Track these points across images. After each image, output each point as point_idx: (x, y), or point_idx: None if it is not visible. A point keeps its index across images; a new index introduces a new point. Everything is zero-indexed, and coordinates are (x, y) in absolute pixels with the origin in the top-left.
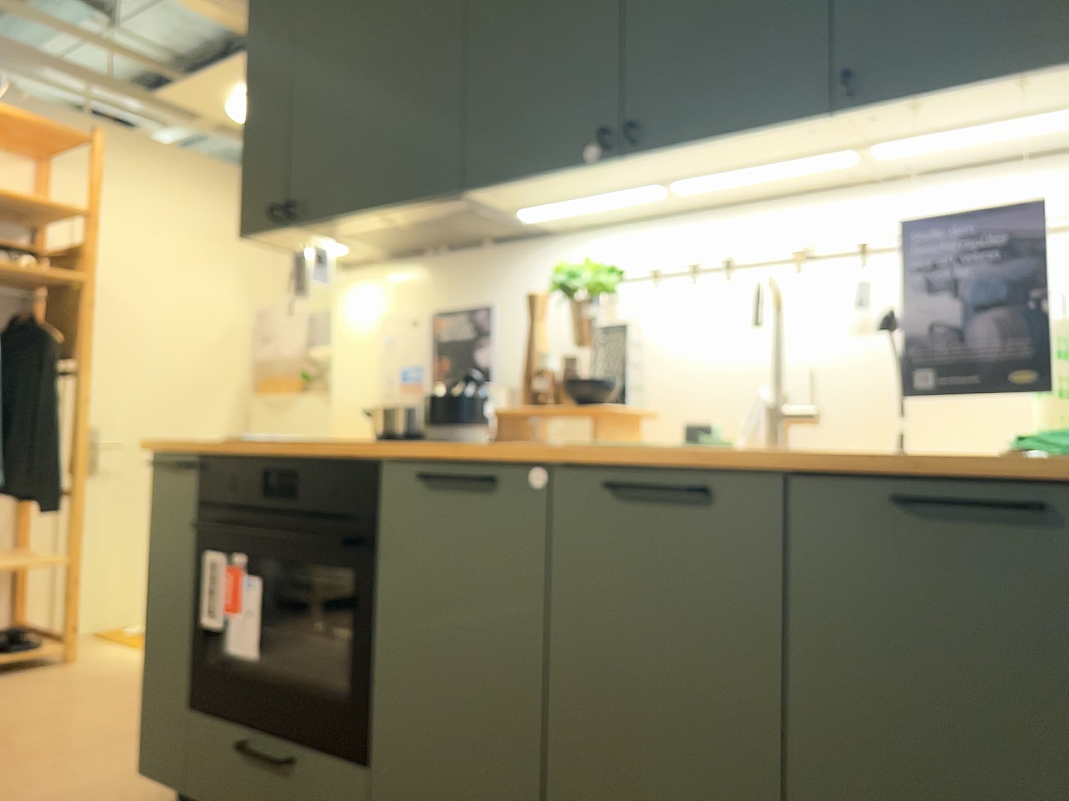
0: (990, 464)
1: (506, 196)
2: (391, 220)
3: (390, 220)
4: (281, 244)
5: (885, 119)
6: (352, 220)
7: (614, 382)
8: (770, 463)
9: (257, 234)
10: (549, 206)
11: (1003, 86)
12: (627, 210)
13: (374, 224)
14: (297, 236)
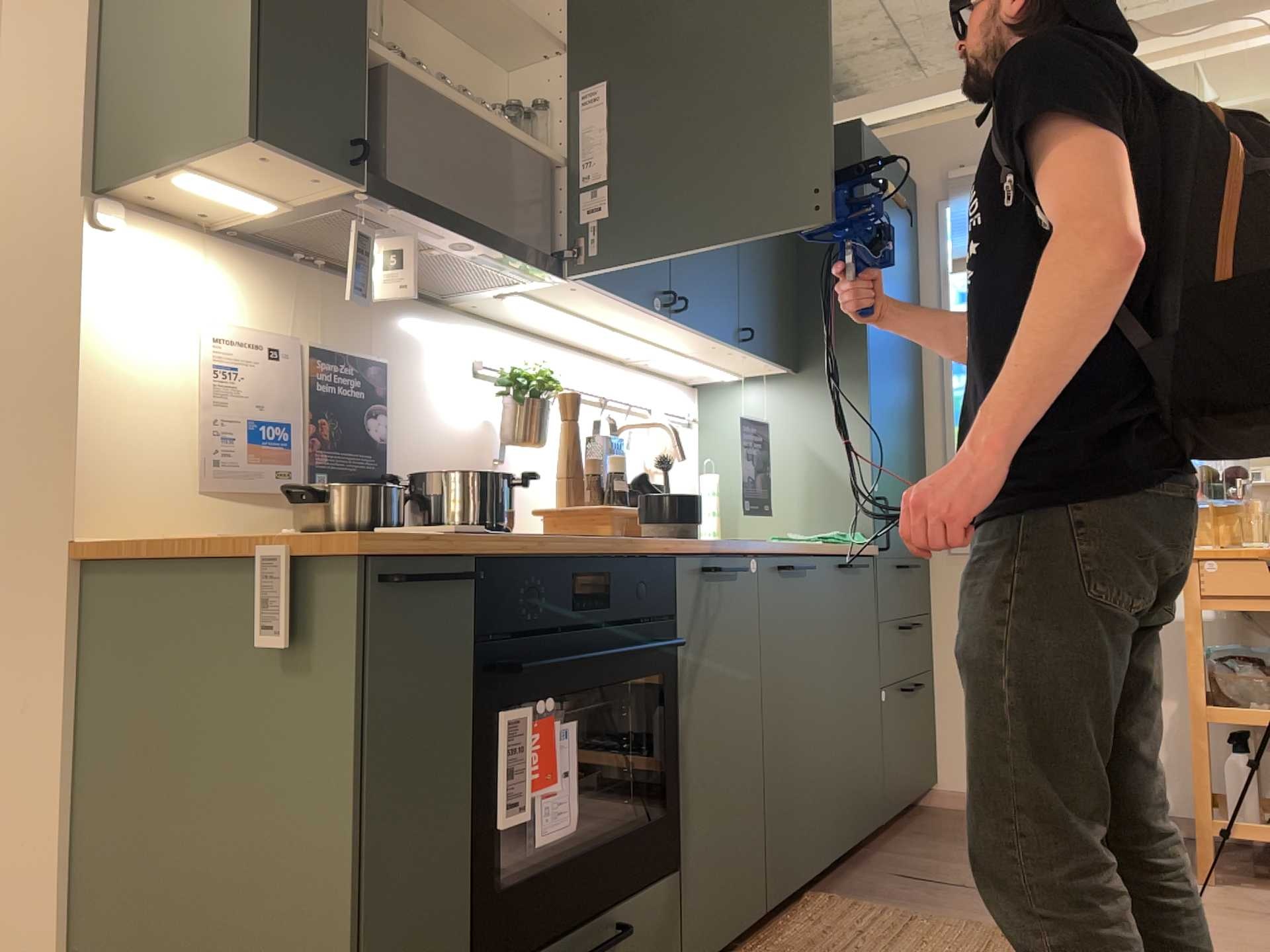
0: (847, 549)
1: (565, 289)
2: (459, 246)
3: (448, 244)
4: (237, 165)
5: (731, 353)
6: (447, 228)
7: (626, 488)
8: (824, 550)
9: (285, 150)
10: (547, 303)
11: (766, 362)
12: (524, 318)
13: (435, 237)
14: (321, 185)
